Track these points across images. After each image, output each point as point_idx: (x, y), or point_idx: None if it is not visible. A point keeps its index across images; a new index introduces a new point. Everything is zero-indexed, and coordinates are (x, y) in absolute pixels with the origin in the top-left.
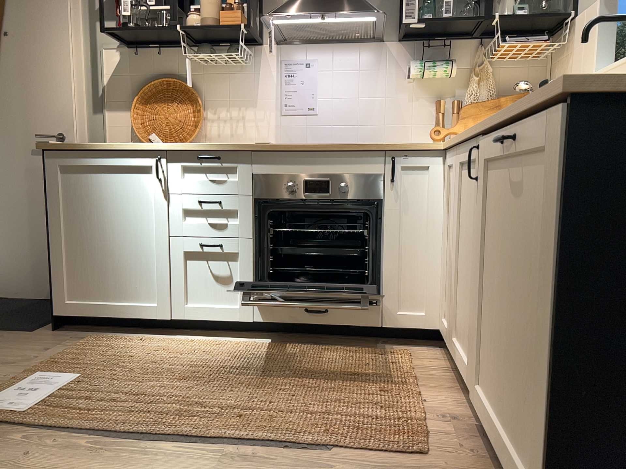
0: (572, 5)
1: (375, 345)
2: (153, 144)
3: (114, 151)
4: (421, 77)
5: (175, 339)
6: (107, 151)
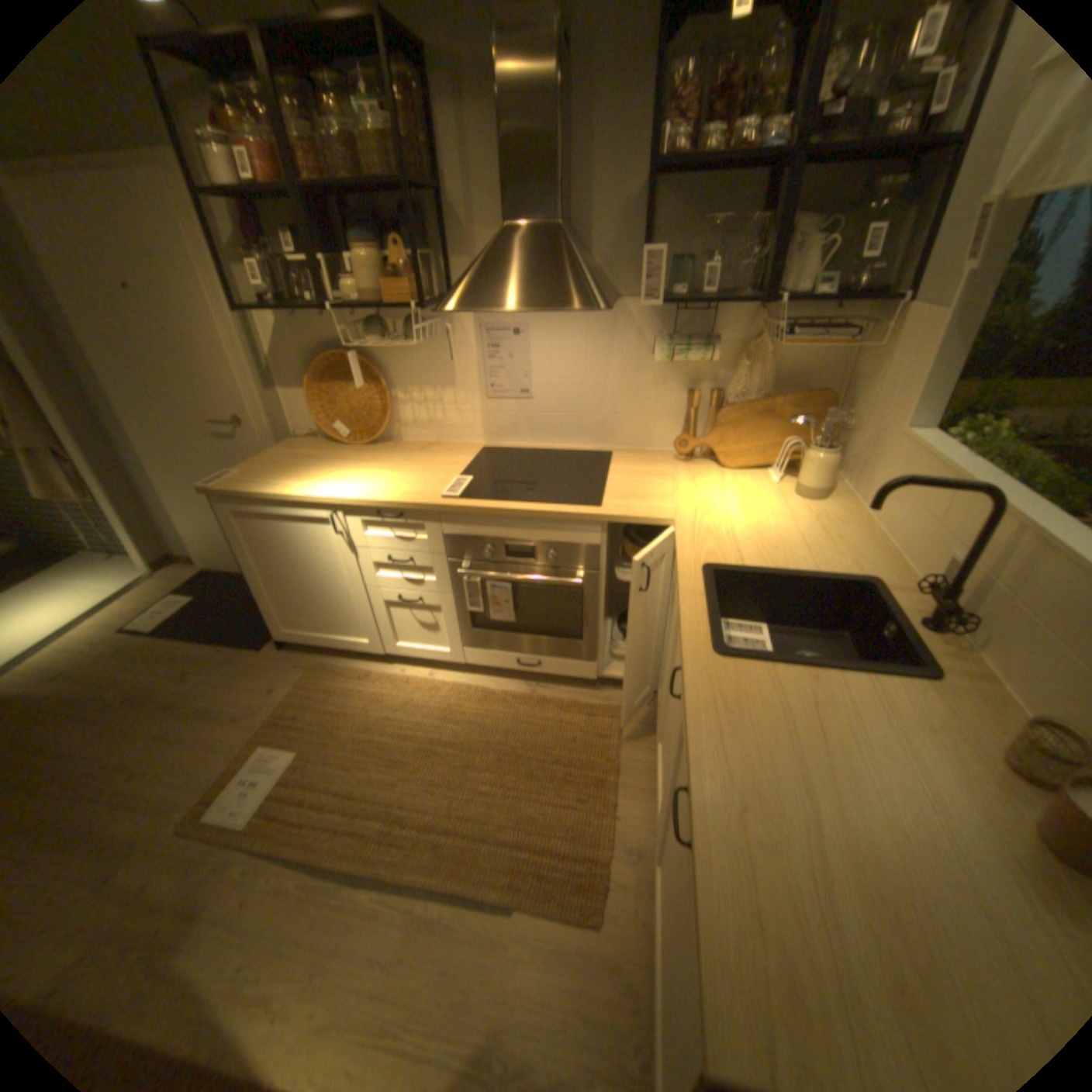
0: (916, 278)
1: (588, 689)
2: (323, 495)
3: (283, 499)
4: (670, 361)
5: (392, 670)
6: (275, 499)
